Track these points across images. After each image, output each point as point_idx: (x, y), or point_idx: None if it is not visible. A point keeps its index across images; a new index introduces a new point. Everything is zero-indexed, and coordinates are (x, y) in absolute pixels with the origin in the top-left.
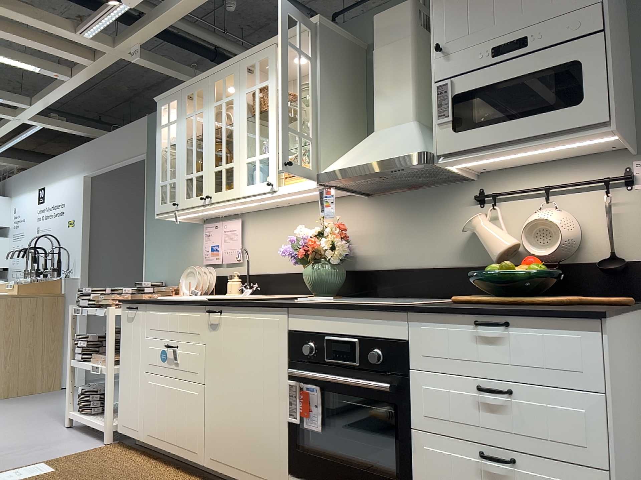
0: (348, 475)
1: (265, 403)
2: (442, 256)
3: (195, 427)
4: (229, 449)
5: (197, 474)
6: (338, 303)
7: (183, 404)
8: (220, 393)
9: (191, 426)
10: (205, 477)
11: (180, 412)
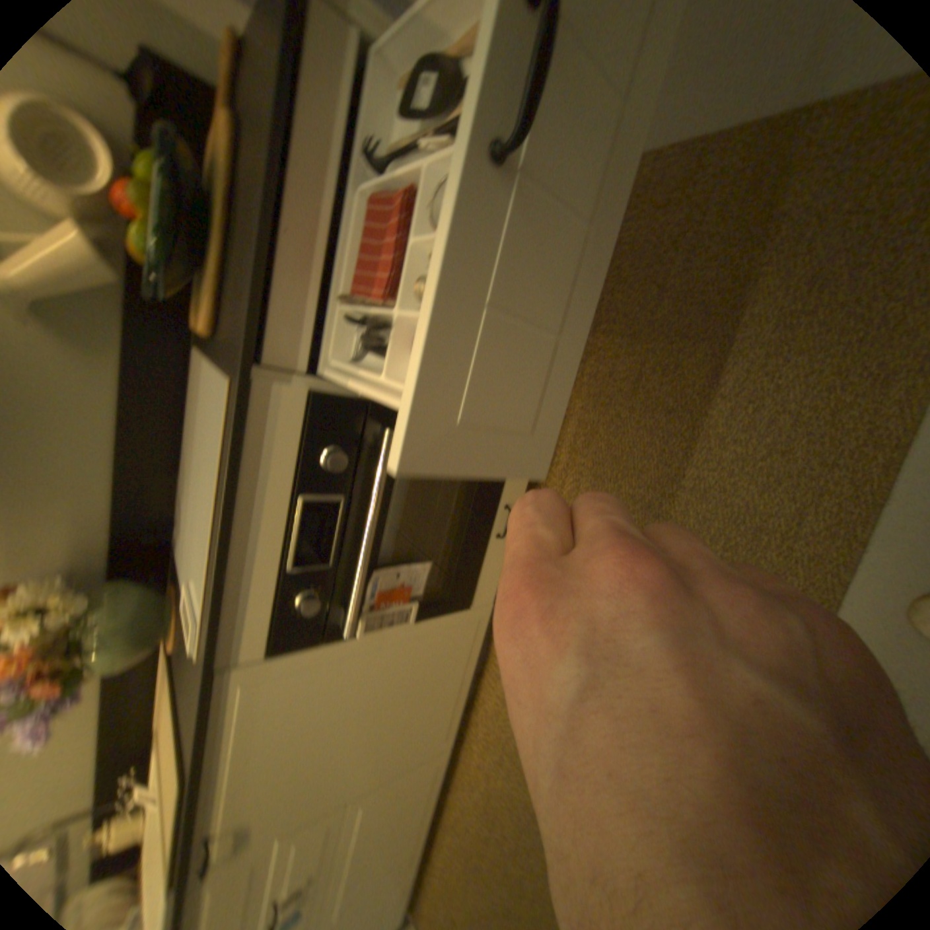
0: (479, 516)
1: (388, 672)
2: (93, 395)
3: (410, 786)
4: (440, 713)
5: (455, 753)
6: (213, 555)
7: (378, 826)
8: (367, 763)
9: (408, 794)
10: (459, 739)
11: (389, 826)
